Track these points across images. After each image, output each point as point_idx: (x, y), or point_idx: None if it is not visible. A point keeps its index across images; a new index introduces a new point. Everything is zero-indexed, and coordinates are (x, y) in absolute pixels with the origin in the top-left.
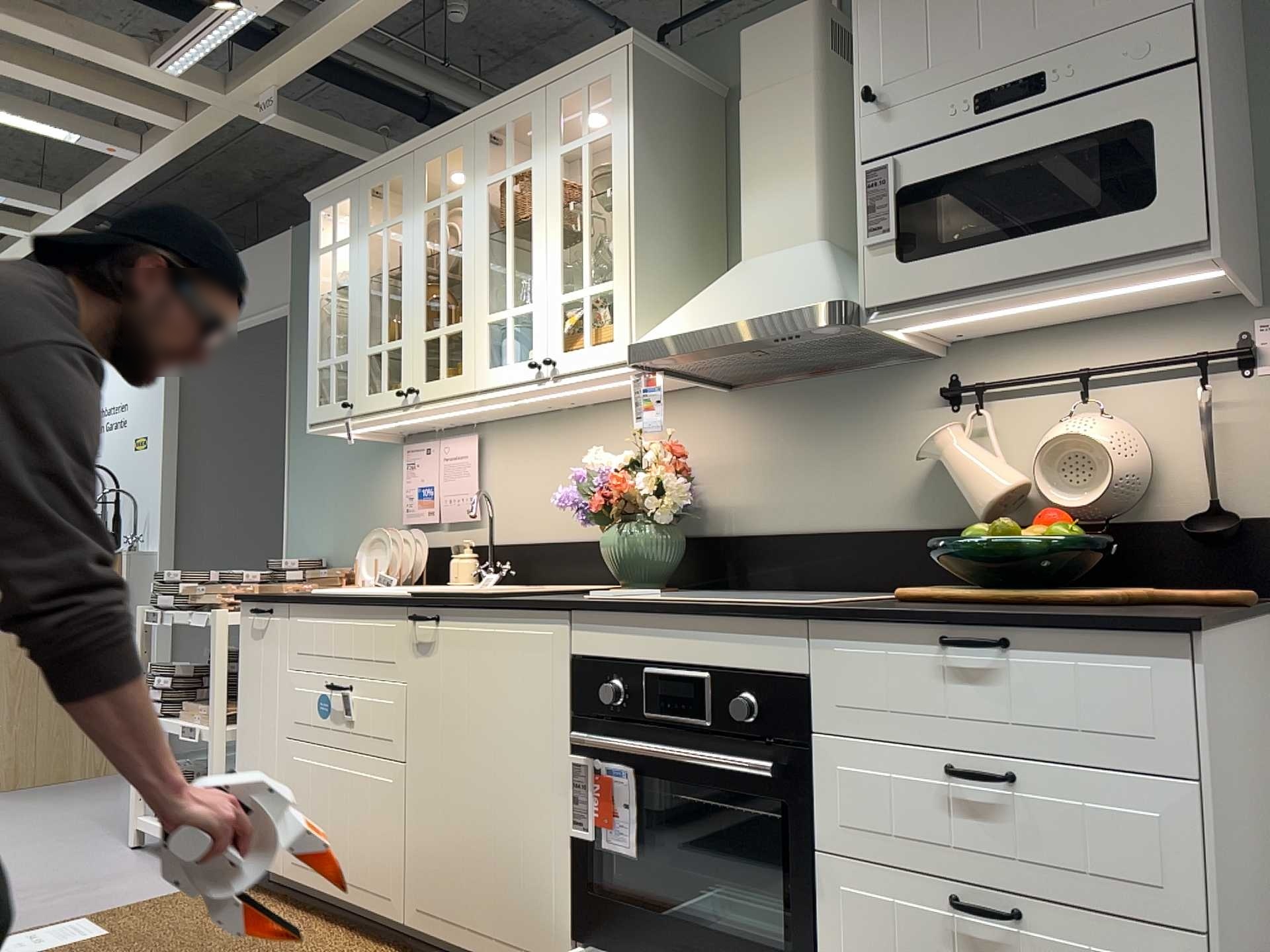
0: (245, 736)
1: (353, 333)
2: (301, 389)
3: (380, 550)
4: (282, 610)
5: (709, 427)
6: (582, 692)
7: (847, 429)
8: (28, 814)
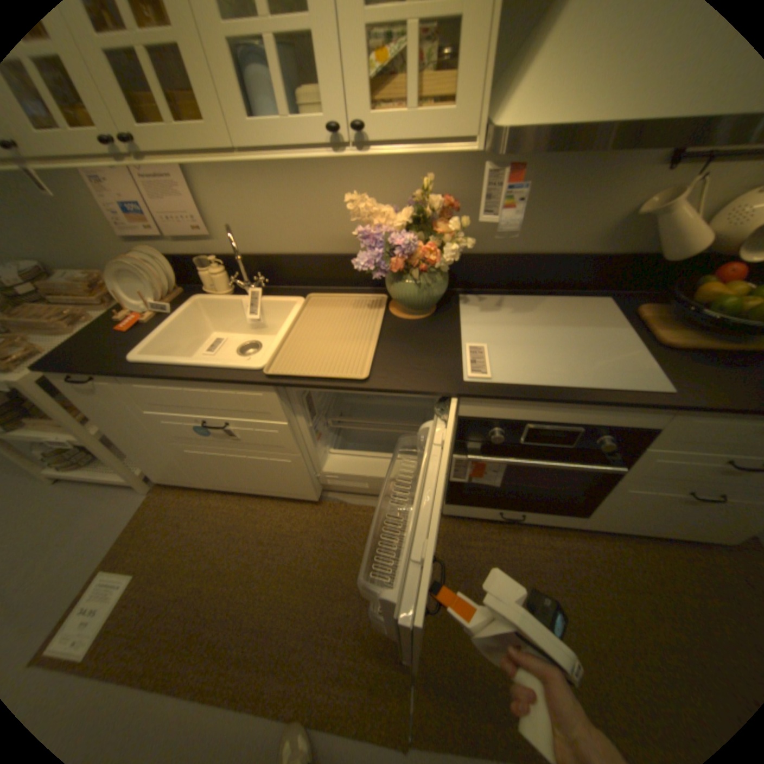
0: (121, 442)
1: None
2: None
3: (130, 277)
4: (106, 379)
5: (448, 164)
6: (466, 431)
7: (577, 177)
8: None
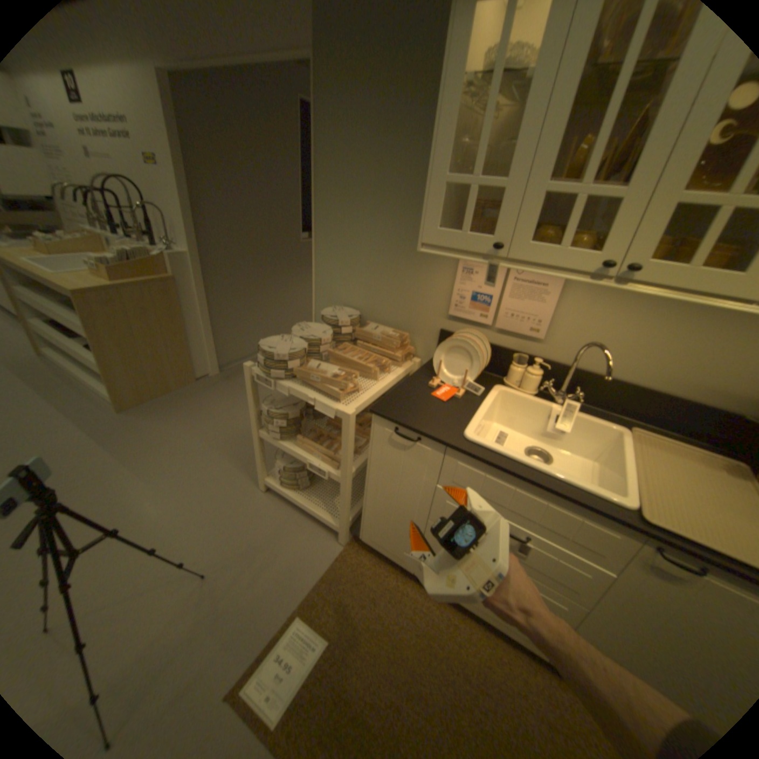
0: (376, 494)
1: (526, 151)
2: (327, 155)
3: (458, 353)
4: (436, 445)
5: None
6: None
7: None
8: (168, 442)
